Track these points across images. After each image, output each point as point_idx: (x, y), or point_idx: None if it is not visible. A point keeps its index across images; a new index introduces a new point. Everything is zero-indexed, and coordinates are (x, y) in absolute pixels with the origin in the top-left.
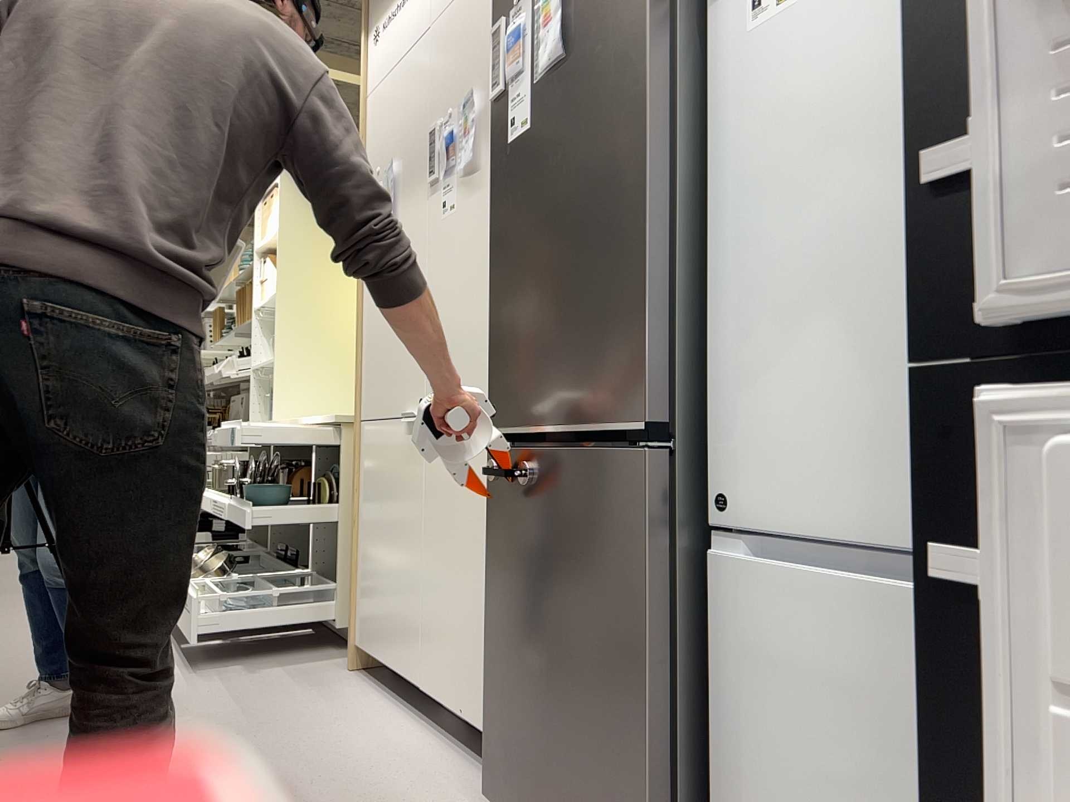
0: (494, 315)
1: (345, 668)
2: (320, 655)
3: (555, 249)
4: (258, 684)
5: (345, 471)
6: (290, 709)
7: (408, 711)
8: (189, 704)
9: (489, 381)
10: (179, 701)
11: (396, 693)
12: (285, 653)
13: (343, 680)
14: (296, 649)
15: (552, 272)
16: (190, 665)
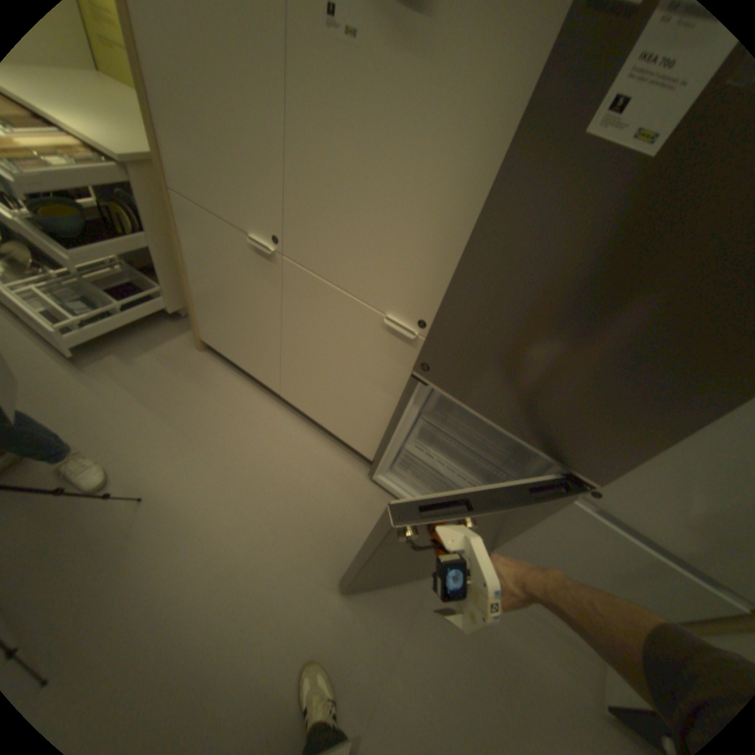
0: (455, 303)
1: (194, 347)
2: (166, 333)
3: (592, 333)
4: (146, 379)
5: (143, 207)
6: (193, 408)
7: (266, 394)
8: (112, 417)
9: (426, 340)
10: (102, 414)
11: (246, 374)
12: (135, 331)
13: (203, 363)
14: (141, 326)
15: (572, 344)
16: (68, 359)
